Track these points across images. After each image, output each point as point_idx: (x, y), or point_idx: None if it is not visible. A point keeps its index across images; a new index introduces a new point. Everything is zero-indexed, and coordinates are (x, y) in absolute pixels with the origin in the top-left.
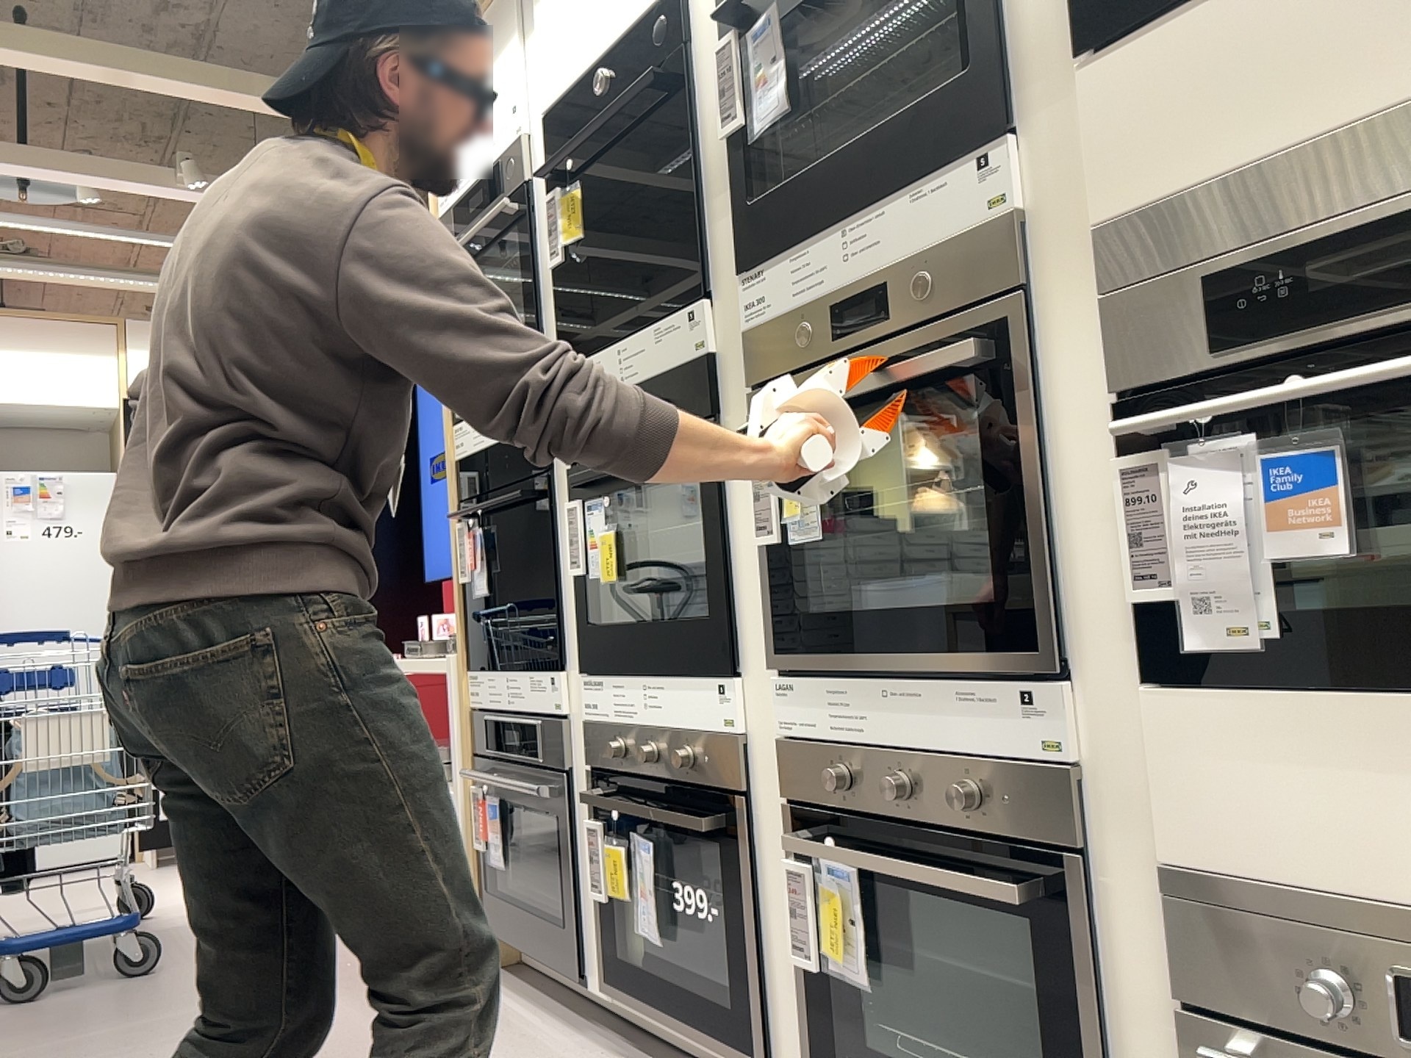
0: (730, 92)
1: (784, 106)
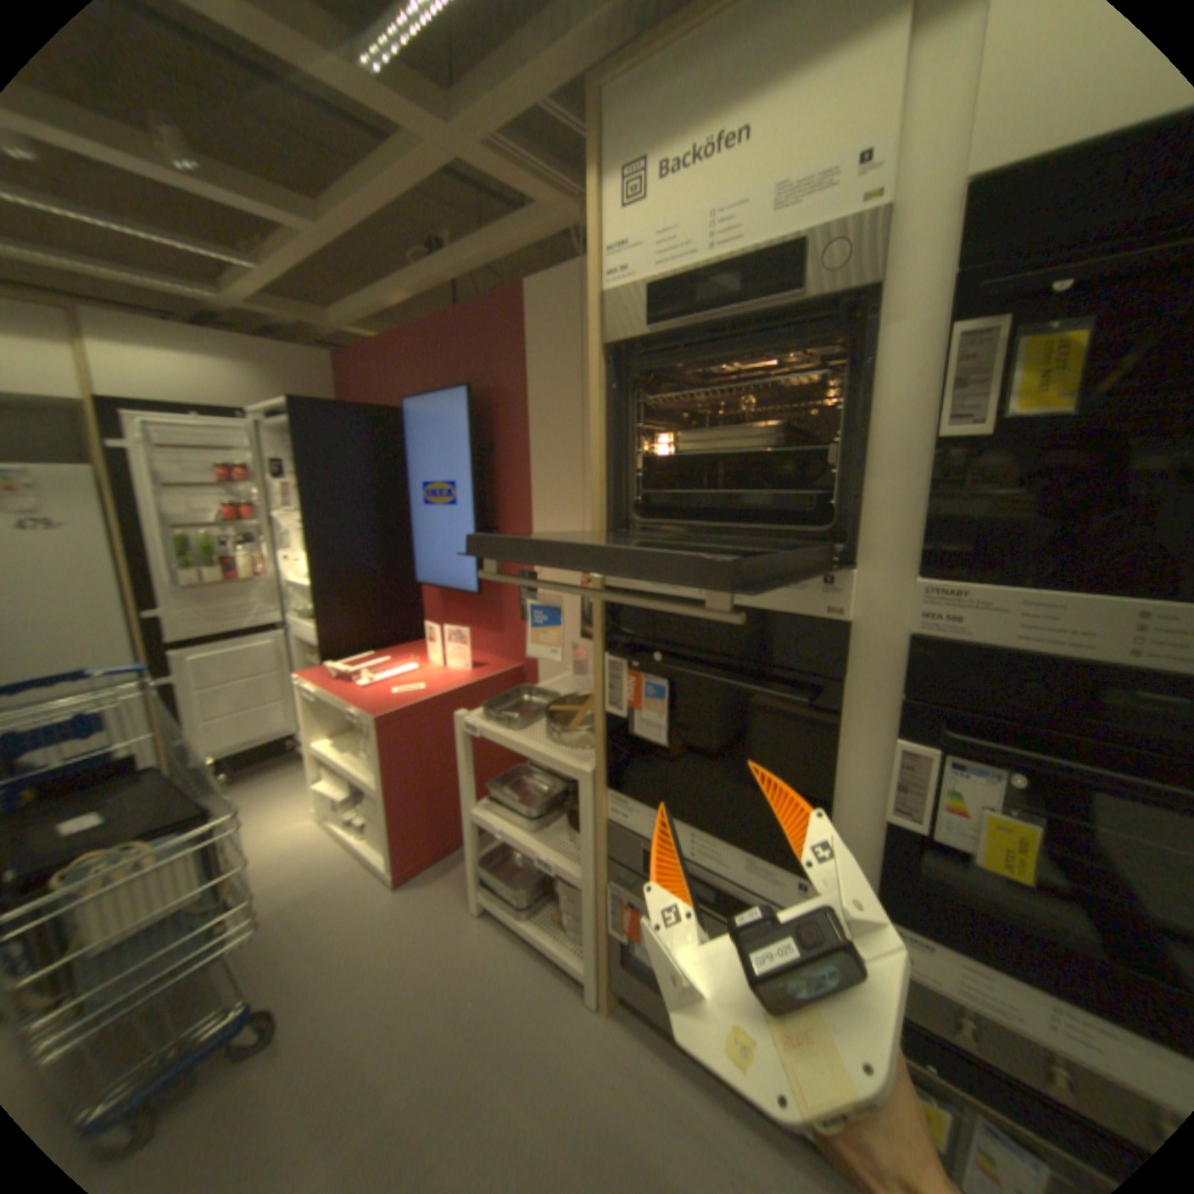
0: None
1: None
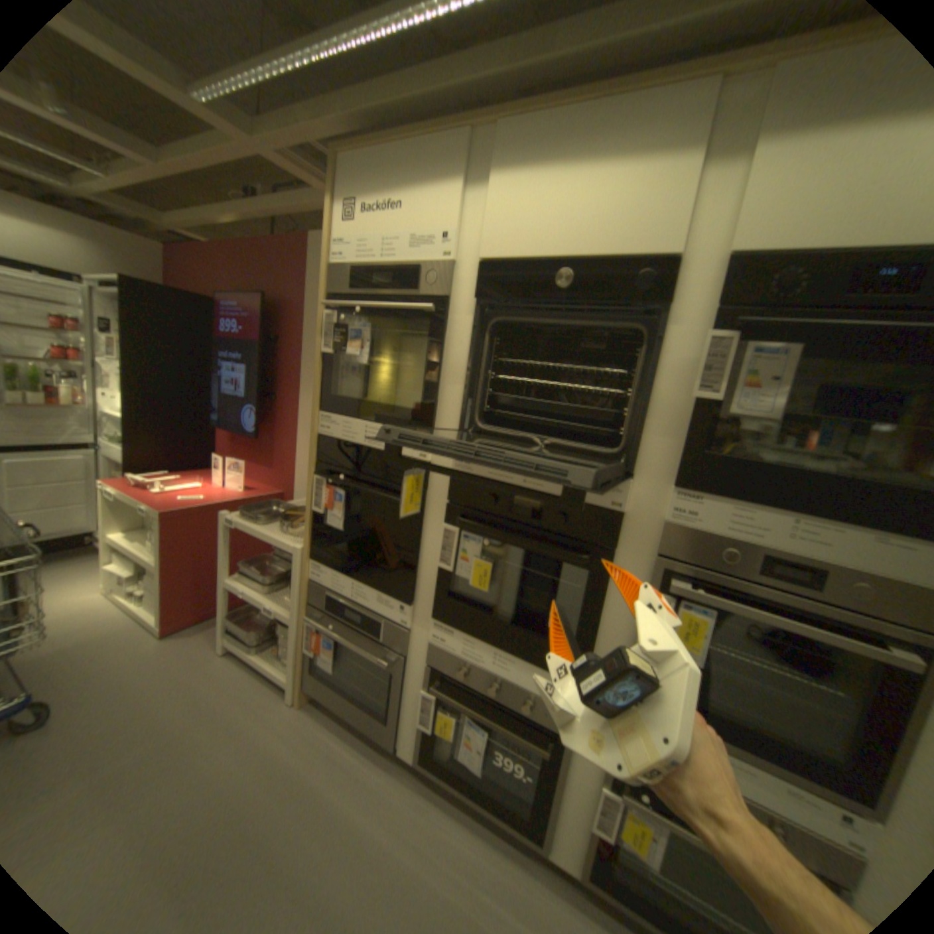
0: (721, 372)
1: (780, 416)
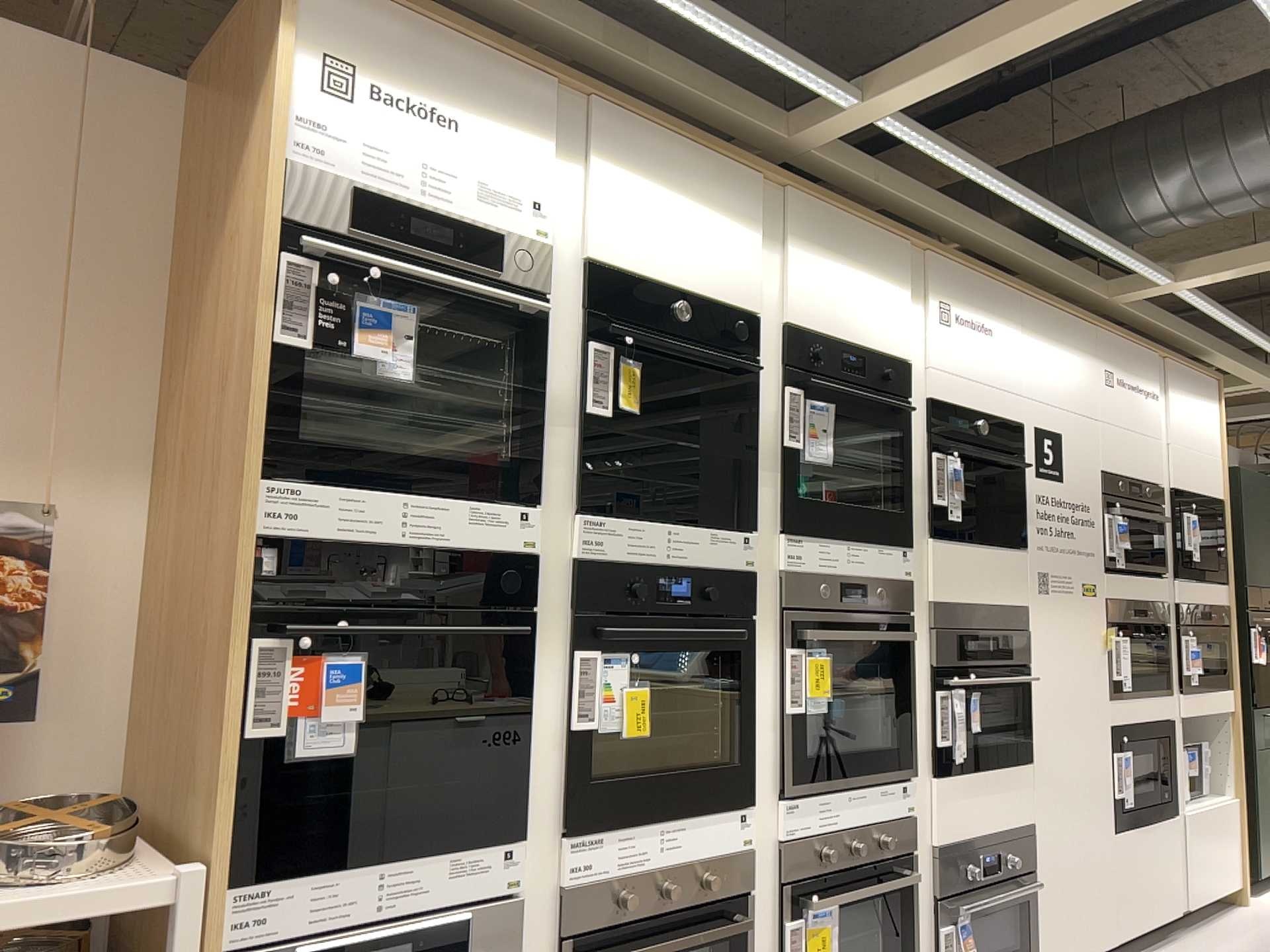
0: (792, 426)
1: (823, 462)
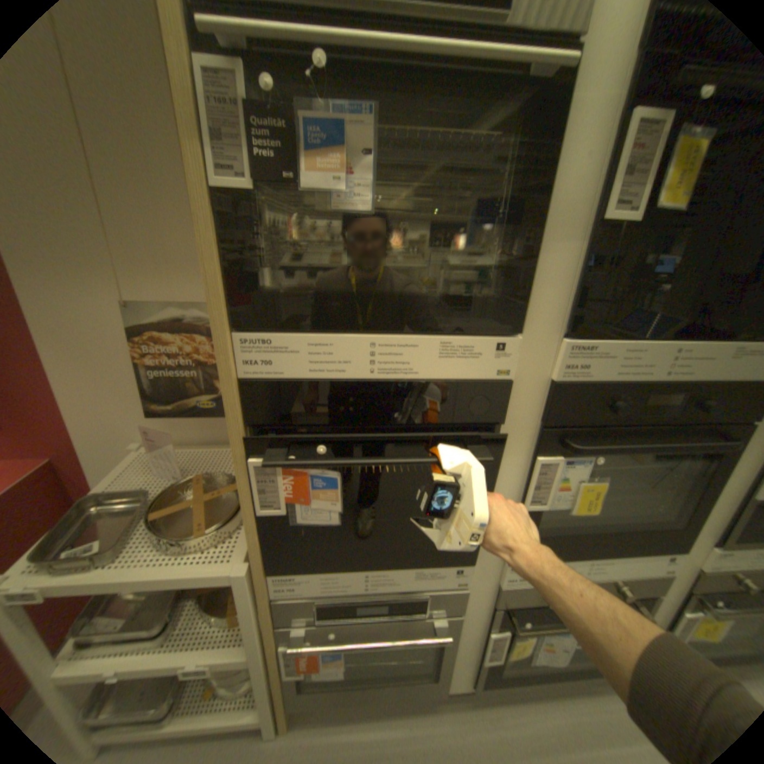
0: None
1: None
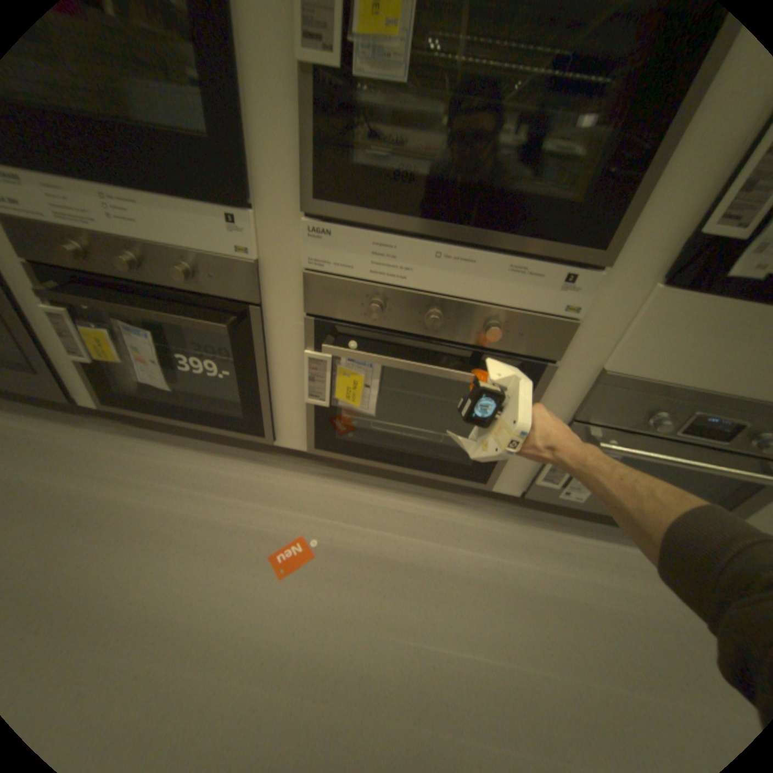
0: None
1: None
